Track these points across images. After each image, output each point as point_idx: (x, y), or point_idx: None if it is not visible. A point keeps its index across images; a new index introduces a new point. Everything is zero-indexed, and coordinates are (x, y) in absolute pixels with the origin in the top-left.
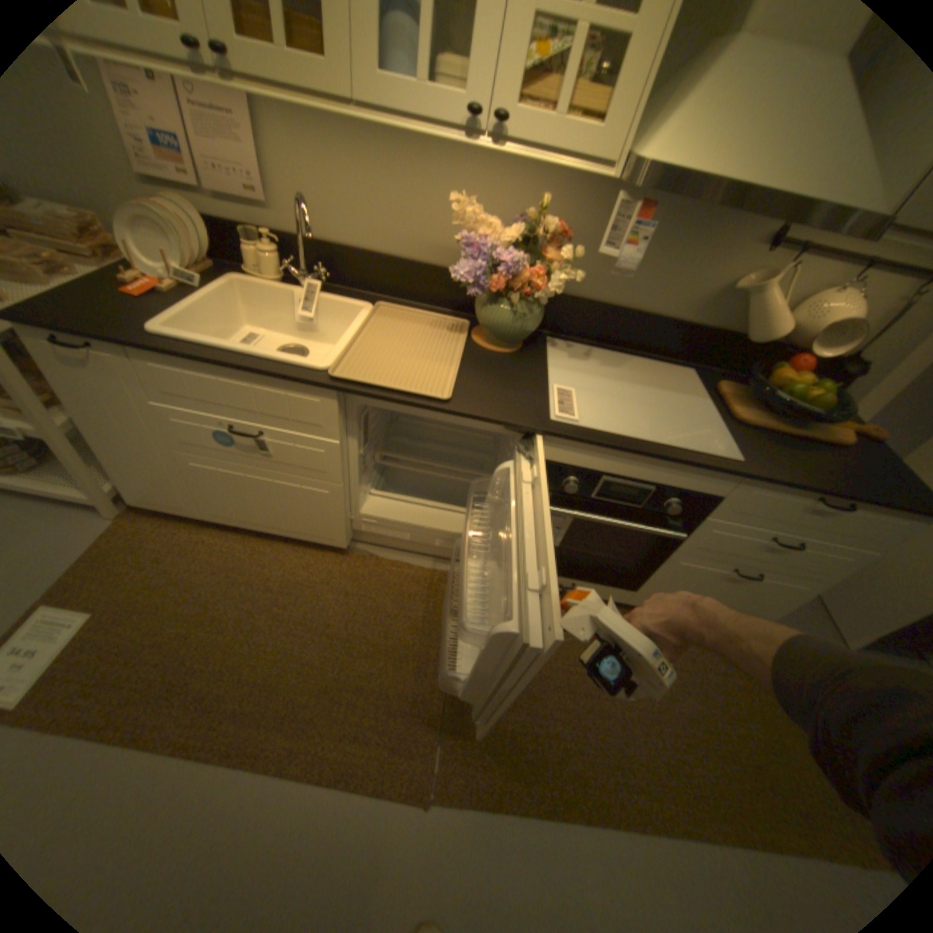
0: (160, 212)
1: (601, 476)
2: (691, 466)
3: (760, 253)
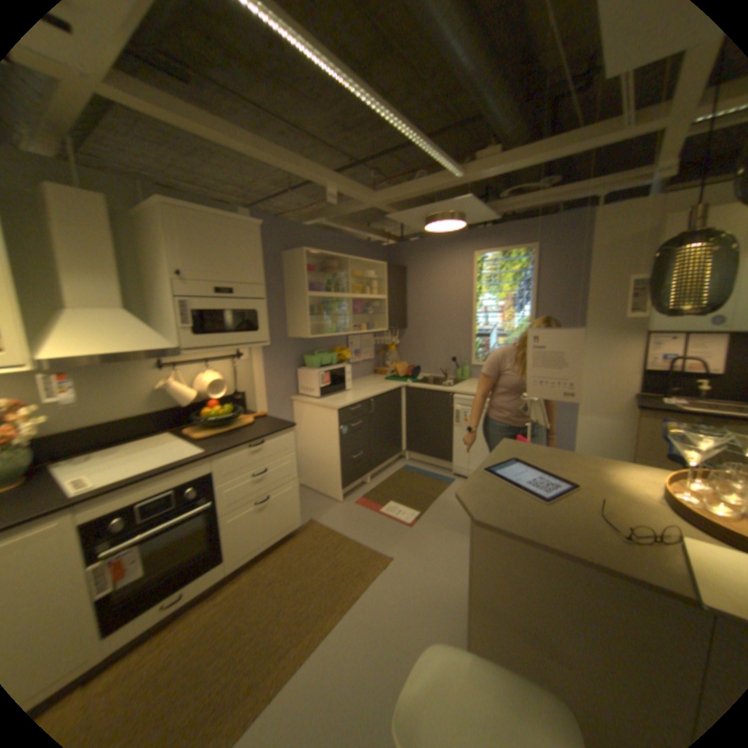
0: None
1: (131, 509)
2: (177, 469)
3: (155, 374)
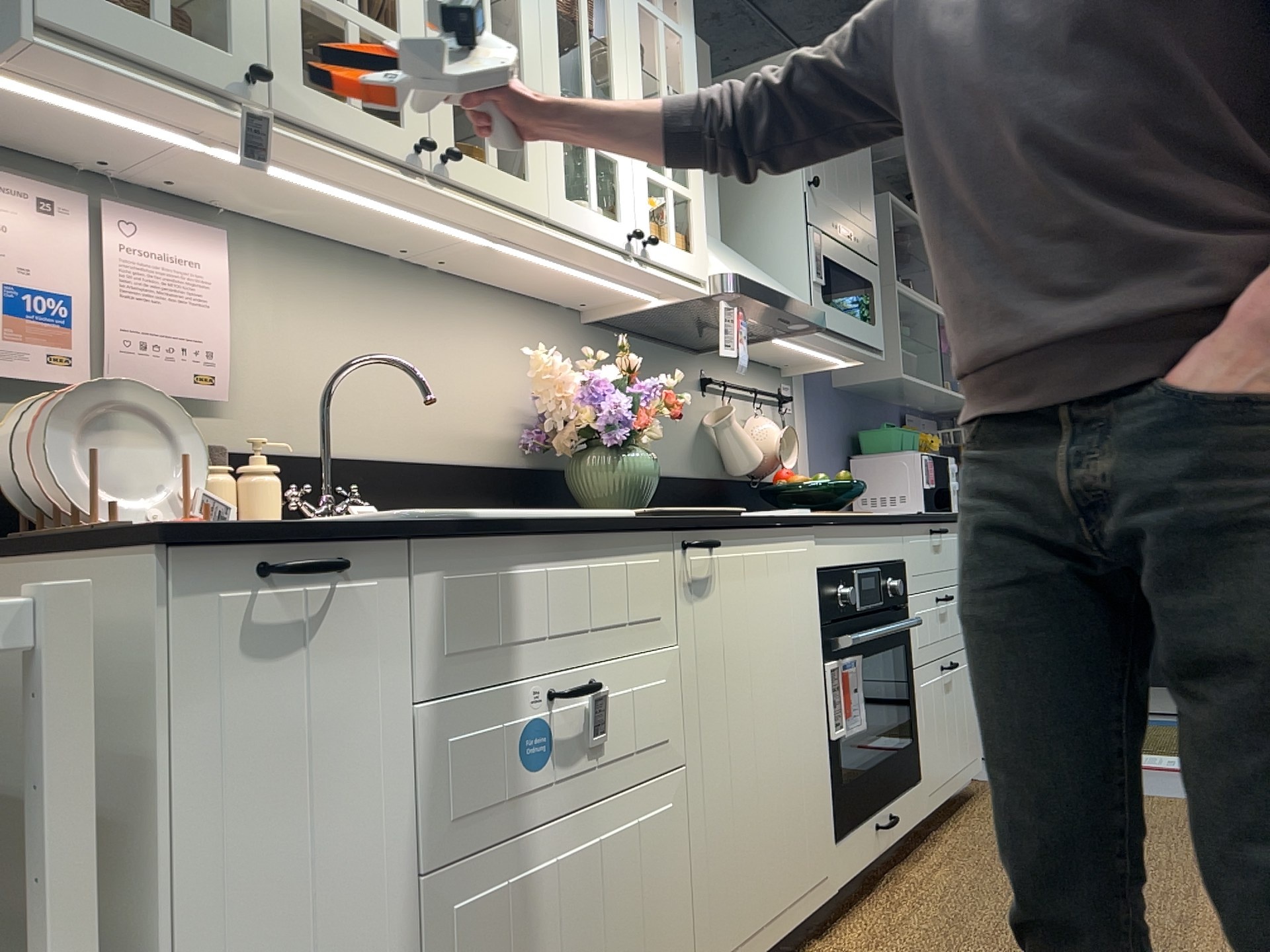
0: (130, 400)
1: (852, 574)
2: (886, 522)
3: (703, 399)
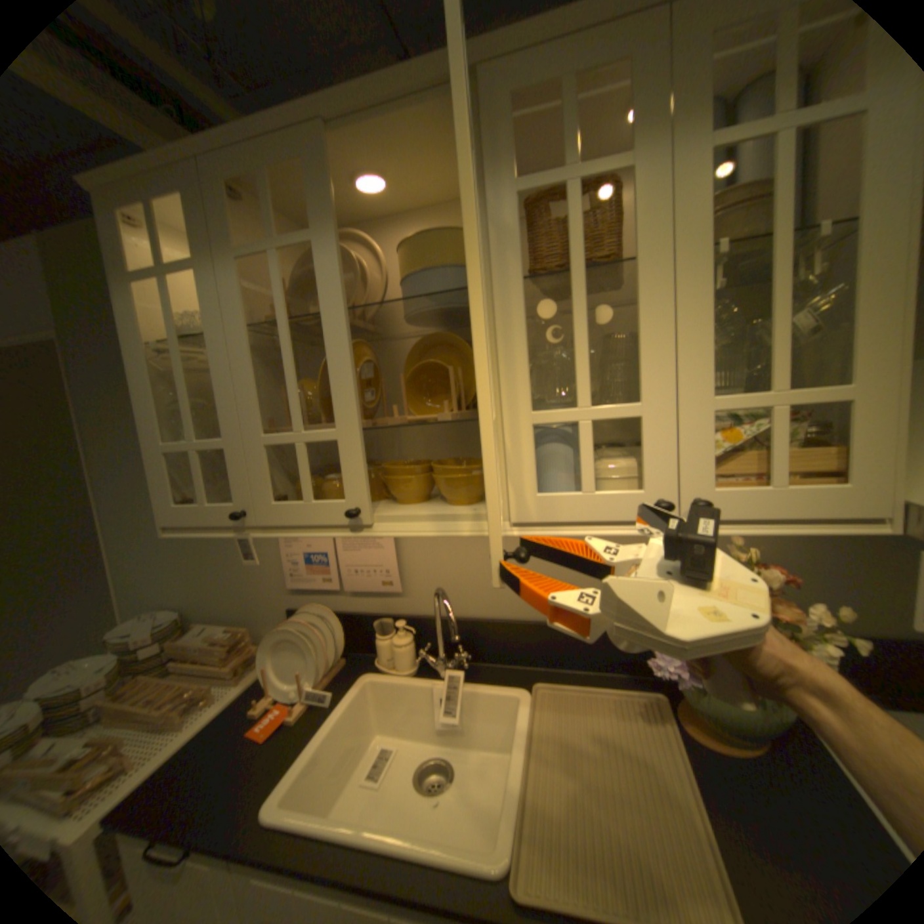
0: (301, 630)
1: None
2: None
3: None
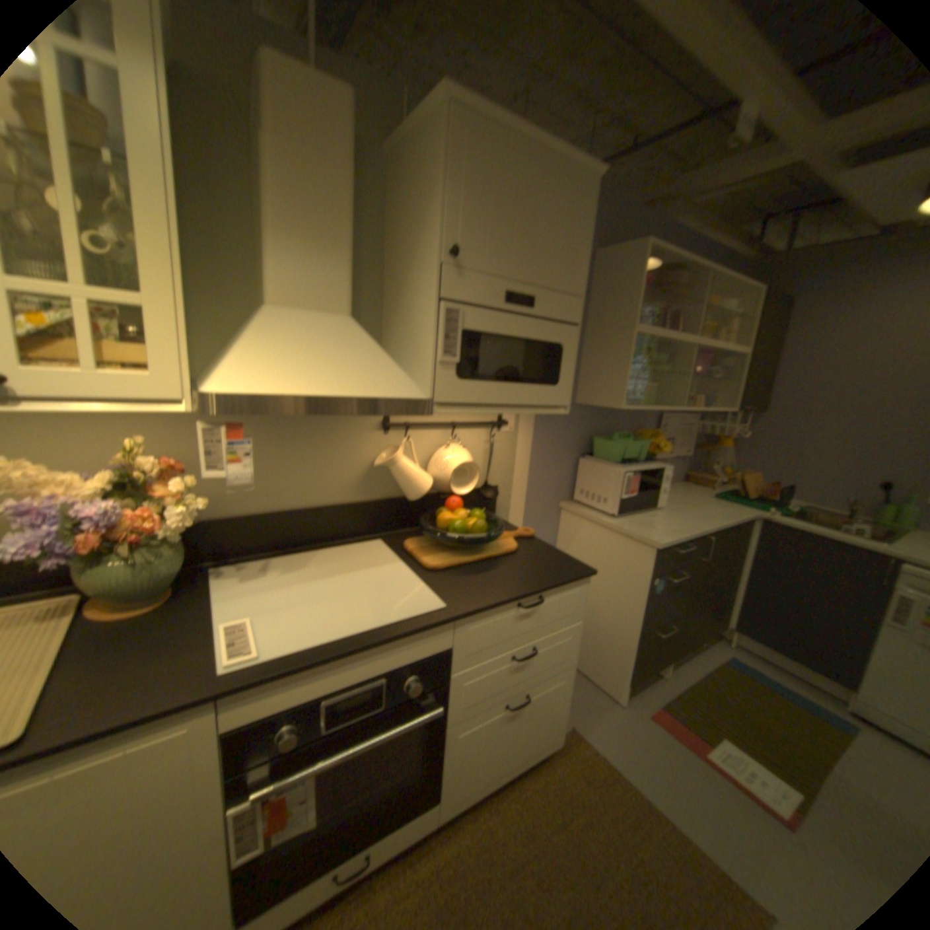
0: None
1: (319, 702)
2: (403, 637)
3: (380, 437)
